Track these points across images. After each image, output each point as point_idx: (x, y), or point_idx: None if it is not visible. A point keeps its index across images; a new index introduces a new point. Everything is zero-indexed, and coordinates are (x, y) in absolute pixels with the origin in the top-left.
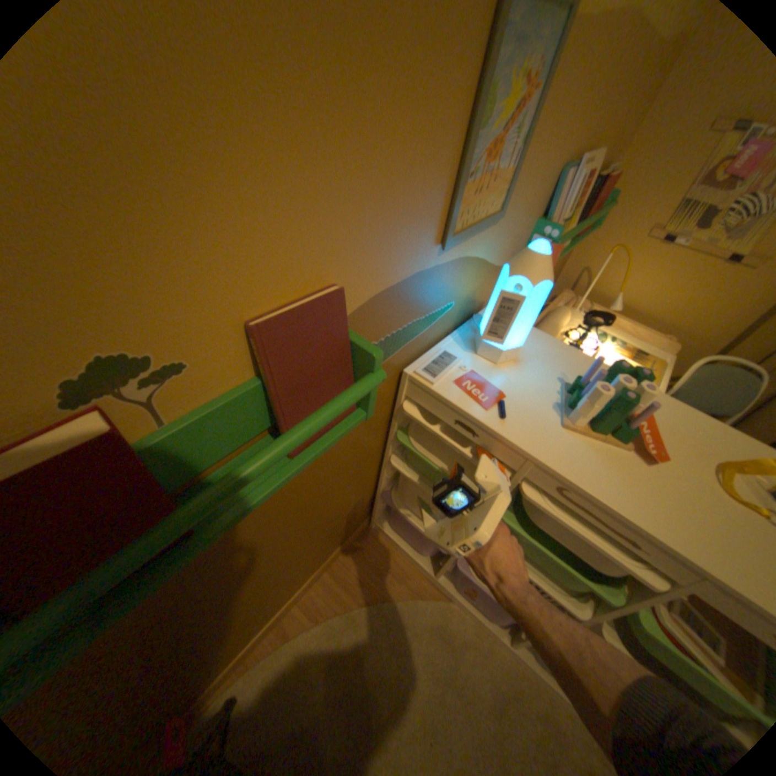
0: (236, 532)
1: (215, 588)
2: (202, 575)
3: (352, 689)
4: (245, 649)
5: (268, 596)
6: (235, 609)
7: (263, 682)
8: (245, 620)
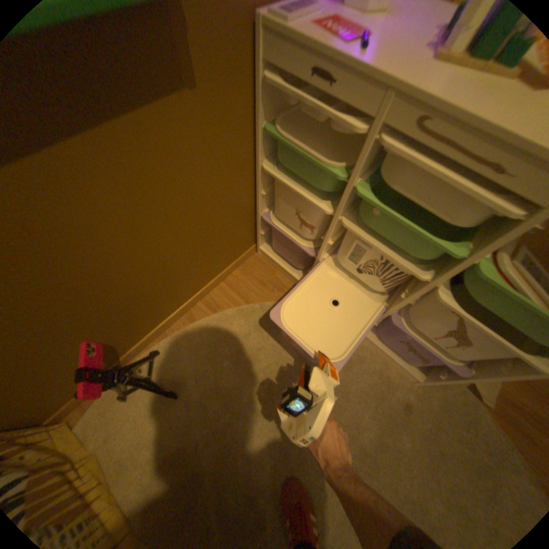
0: (79, 165)
1: (89, 237)
2: (57, 207)
3: (240, 351)
4: (163, 323)
5: (167, 280)
6: (130, 276)
7: (177, 343)
8: (150, 294)
